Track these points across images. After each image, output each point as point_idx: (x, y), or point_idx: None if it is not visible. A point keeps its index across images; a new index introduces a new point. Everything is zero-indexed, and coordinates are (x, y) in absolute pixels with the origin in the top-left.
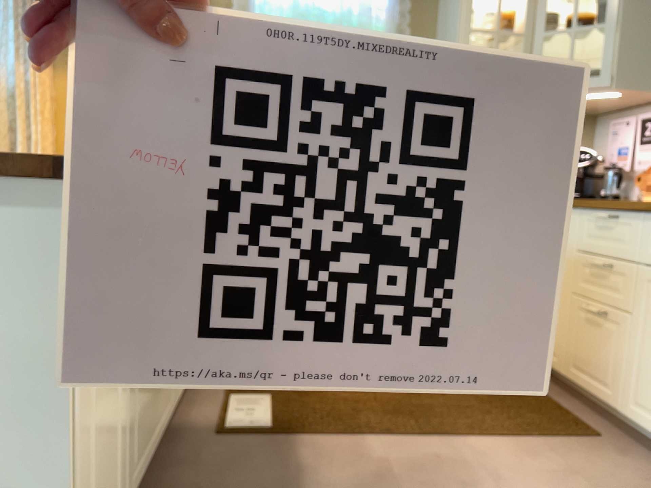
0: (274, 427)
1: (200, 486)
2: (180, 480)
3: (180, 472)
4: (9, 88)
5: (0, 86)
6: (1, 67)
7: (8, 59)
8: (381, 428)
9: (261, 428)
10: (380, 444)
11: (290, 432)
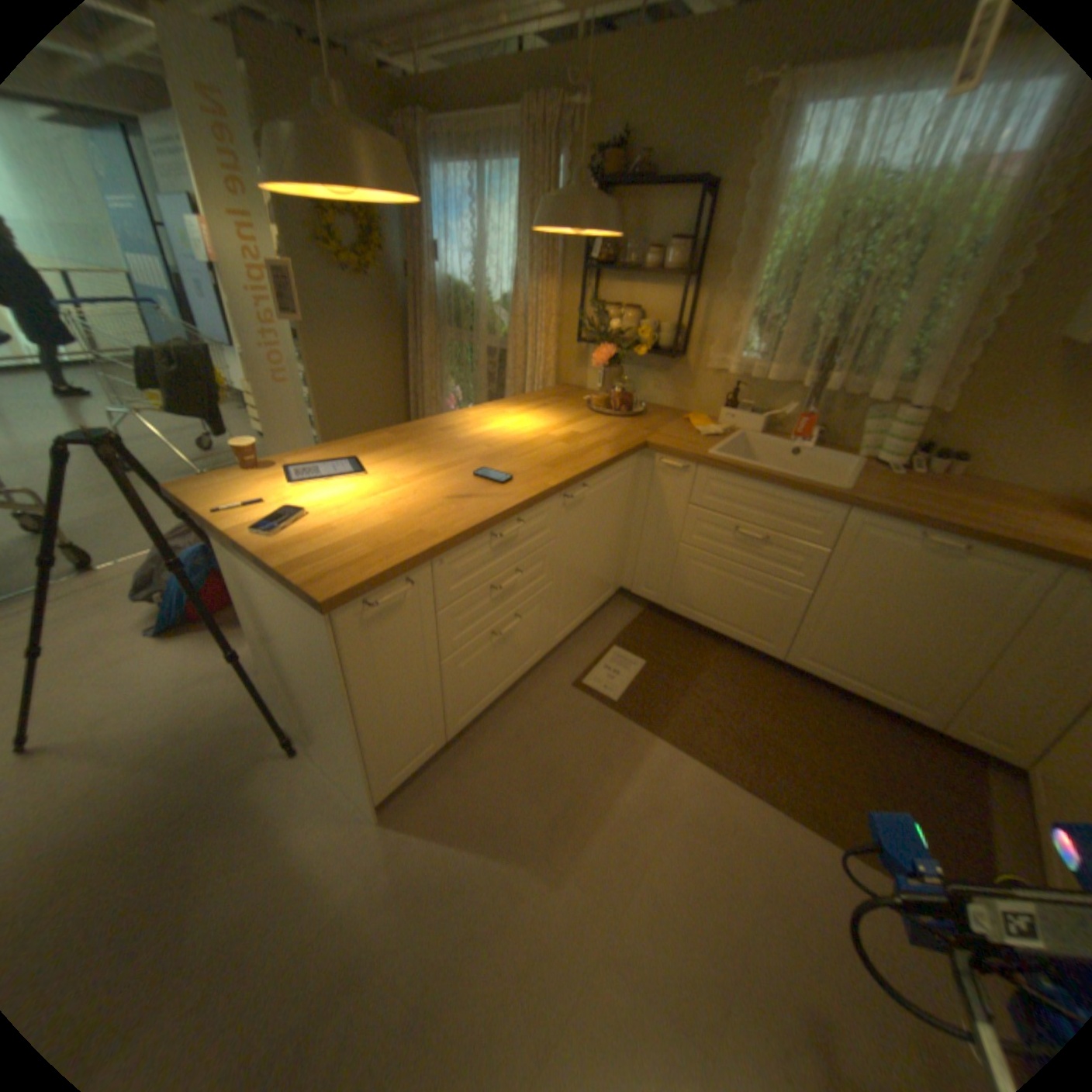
0: (621, 702)
1: (529, 731)
2: (522, 717)
3: (526, 710)
4: (524, 304)
5: (516, 304)
6: (518, 285)
7: (524, 276)
8: (715, 758)
9: (610, 698)
10: (697, 775)
11: (629, 715)
